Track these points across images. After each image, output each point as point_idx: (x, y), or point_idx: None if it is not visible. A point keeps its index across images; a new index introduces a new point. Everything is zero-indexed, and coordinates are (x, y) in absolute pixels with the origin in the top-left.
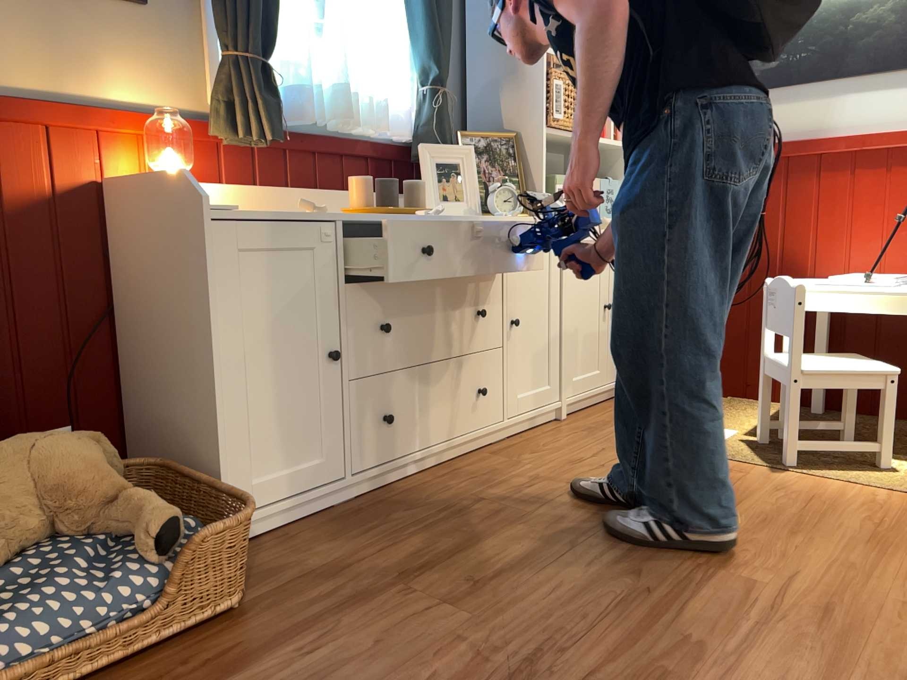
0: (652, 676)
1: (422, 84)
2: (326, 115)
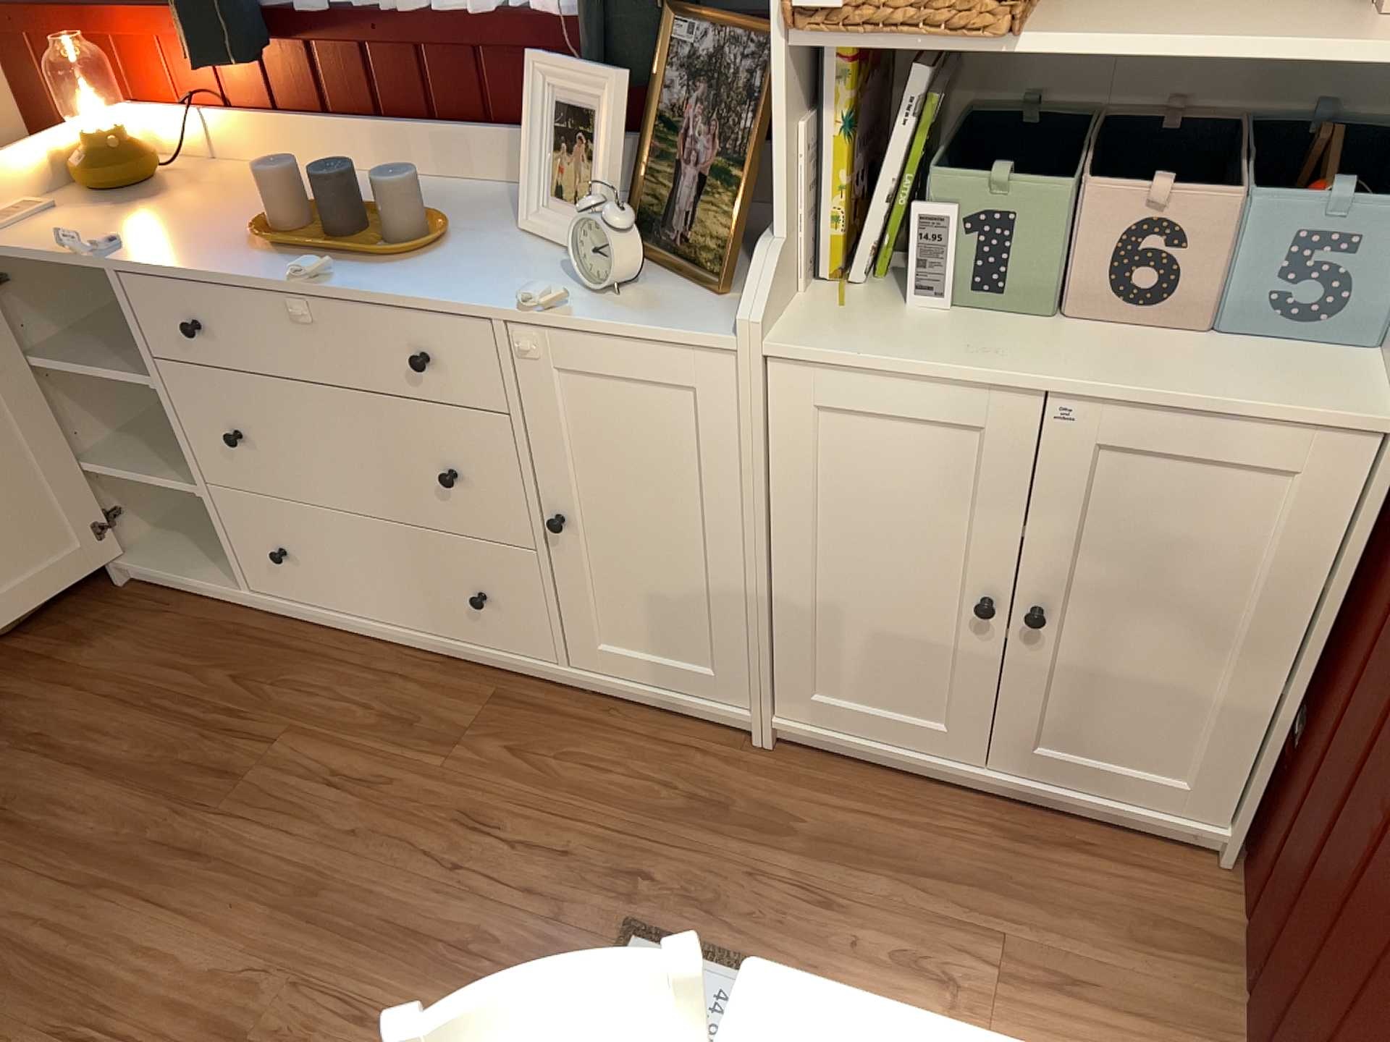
0: None
1: None
2: None
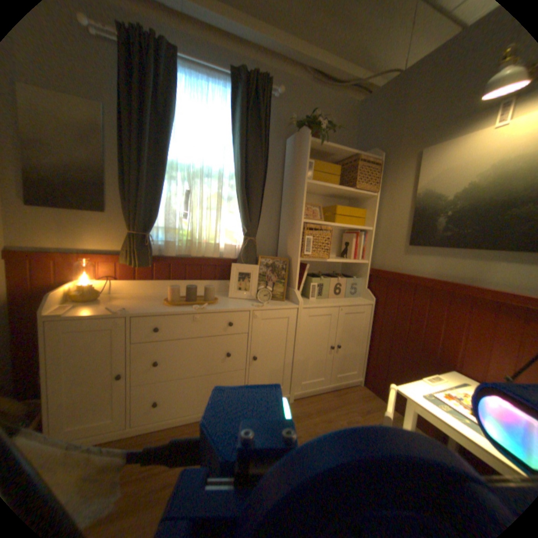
0: None
1: (243, 234)
2: (187, 251)
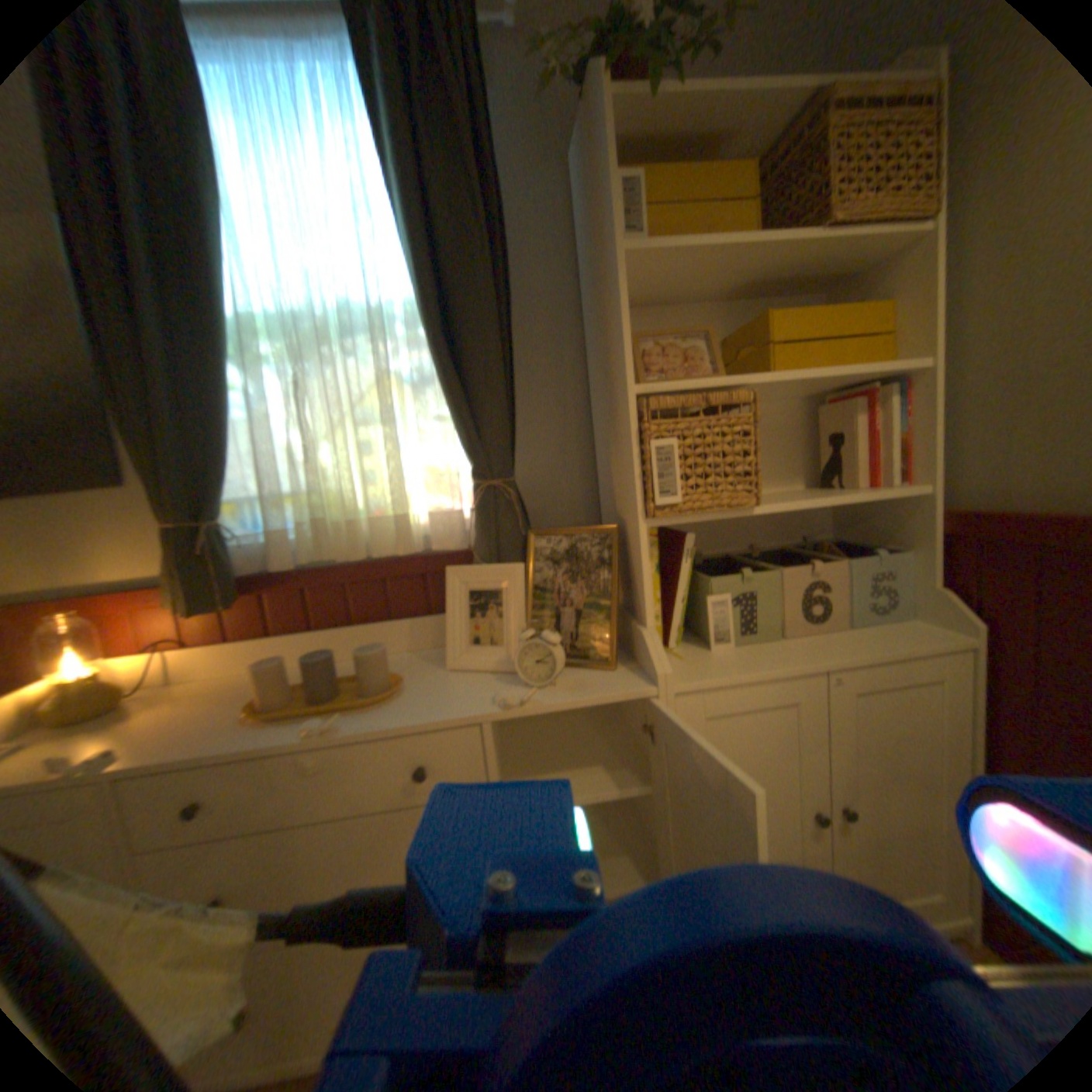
0: None
1: (476, 475)
2: (328, 548)
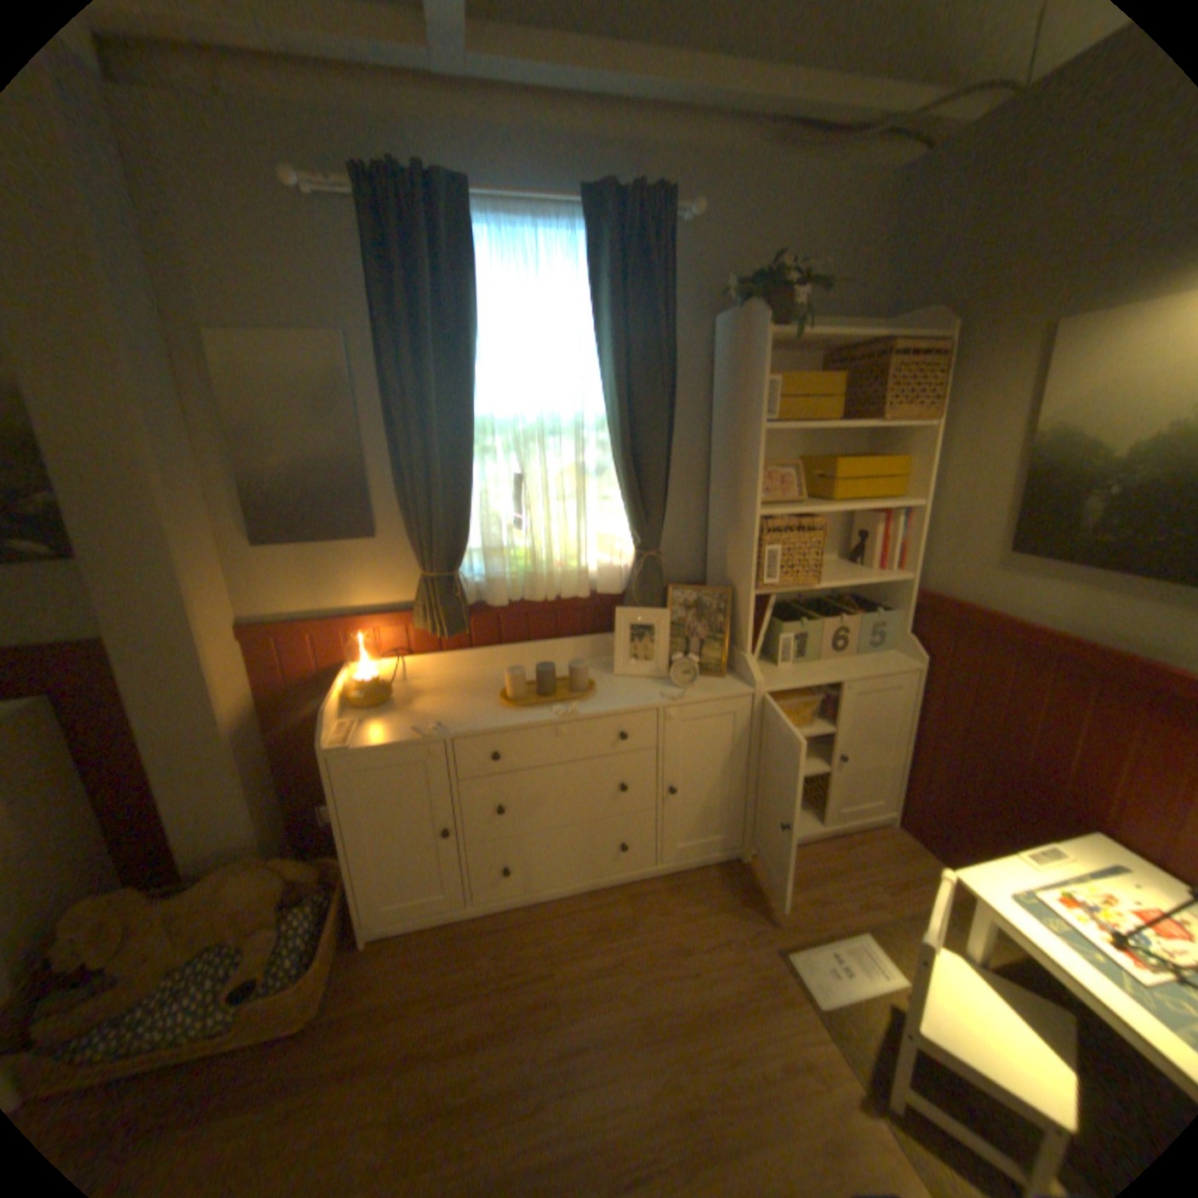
0: None
1: (633, 545)
2: (526, 590)
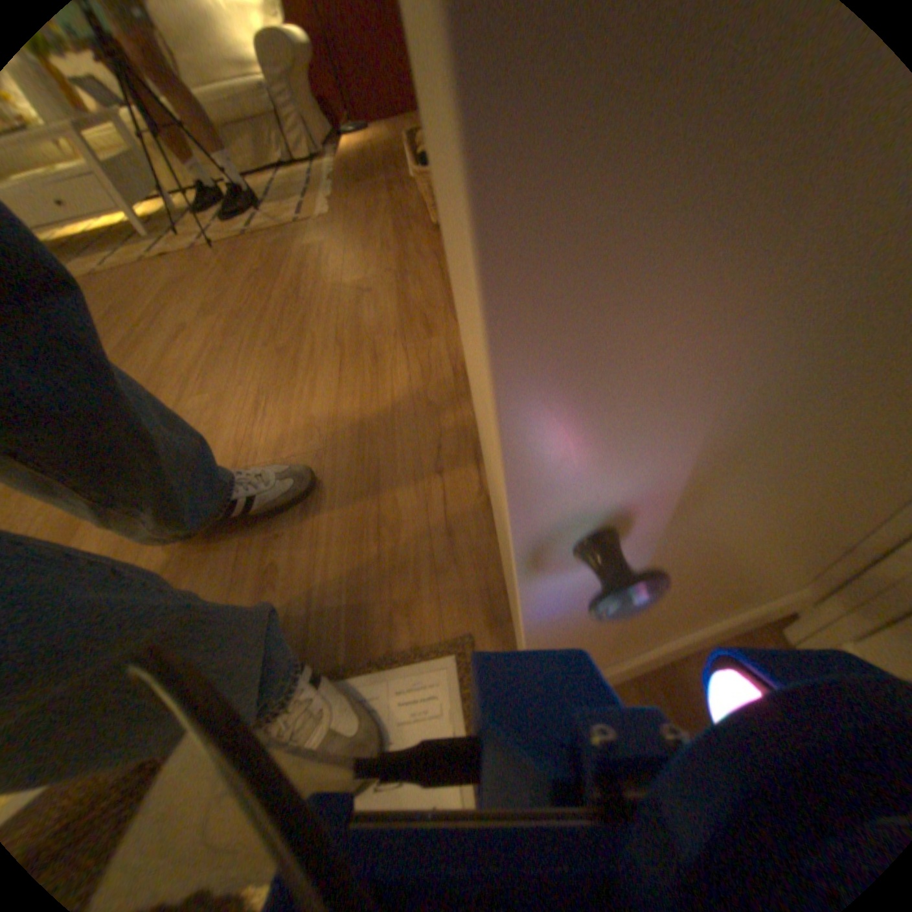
0: (243, 316)
1: None
2: None
